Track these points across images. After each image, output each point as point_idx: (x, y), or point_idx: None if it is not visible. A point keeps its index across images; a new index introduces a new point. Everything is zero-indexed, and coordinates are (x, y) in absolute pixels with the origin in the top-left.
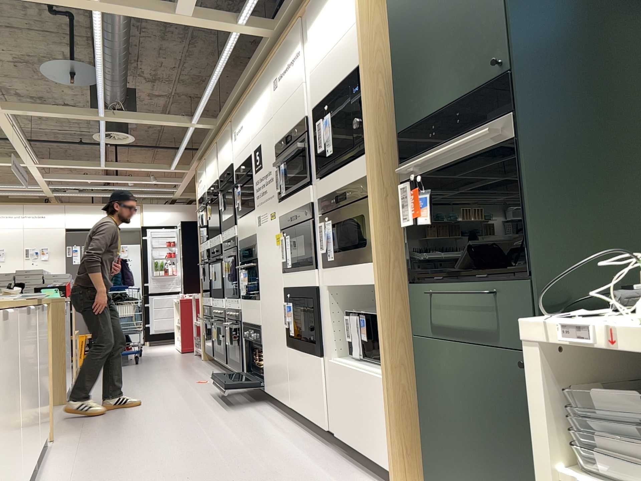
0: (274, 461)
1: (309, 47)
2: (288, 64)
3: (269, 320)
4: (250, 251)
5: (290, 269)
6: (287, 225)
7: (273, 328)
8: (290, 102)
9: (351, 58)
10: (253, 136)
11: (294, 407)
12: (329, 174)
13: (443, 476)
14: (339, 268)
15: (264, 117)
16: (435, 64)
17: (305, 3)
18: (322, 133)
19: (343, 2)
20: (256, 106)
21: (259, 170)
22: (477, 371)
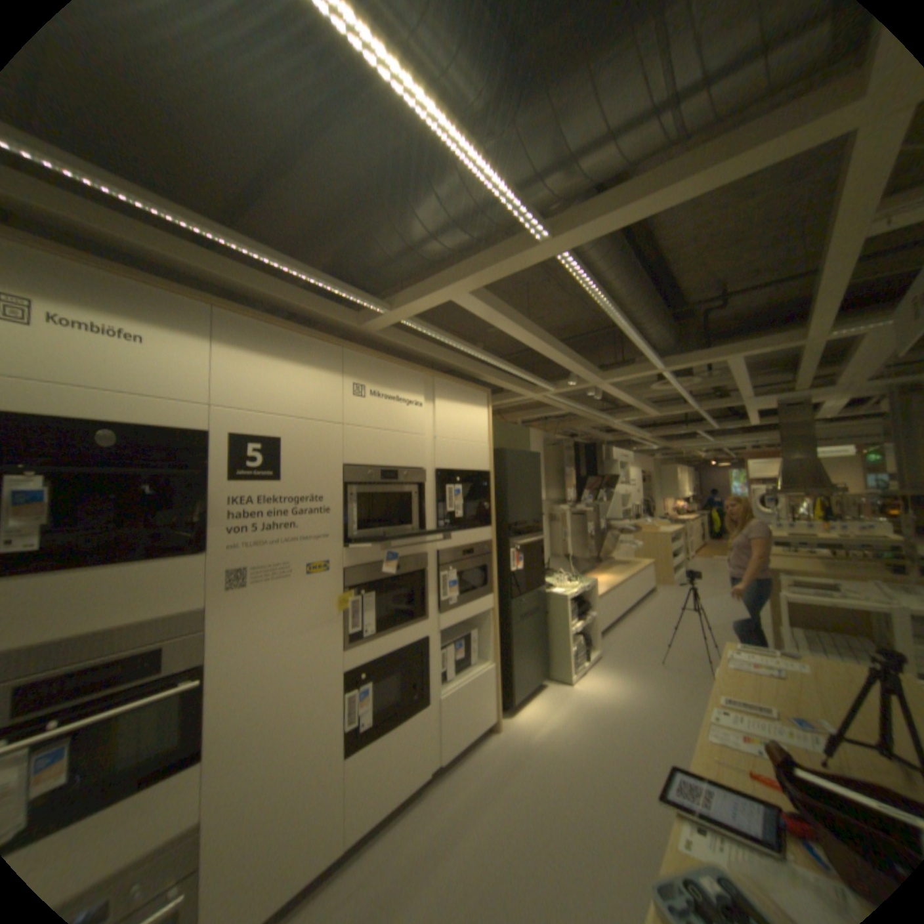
0: (473, 823)
1: (434, 412)
2: (396, 395)
3: (264, 769)
4: (136, 664)
5: (369, 637)
6: (367, 579)
7: (288, 768)
8: (397, 438)
9: (480, 462)
10: (231, 405)
11: (354, 839)
12: (449, 531)
13: (519, 688)
14: (458, 608)
15: (305, 405)
16: (522, 501)
17: (438, 376)
18: (452, 498)
19: (476, 421)
20: (265, 364)
21: (263, 480)
22: (530, 627)
